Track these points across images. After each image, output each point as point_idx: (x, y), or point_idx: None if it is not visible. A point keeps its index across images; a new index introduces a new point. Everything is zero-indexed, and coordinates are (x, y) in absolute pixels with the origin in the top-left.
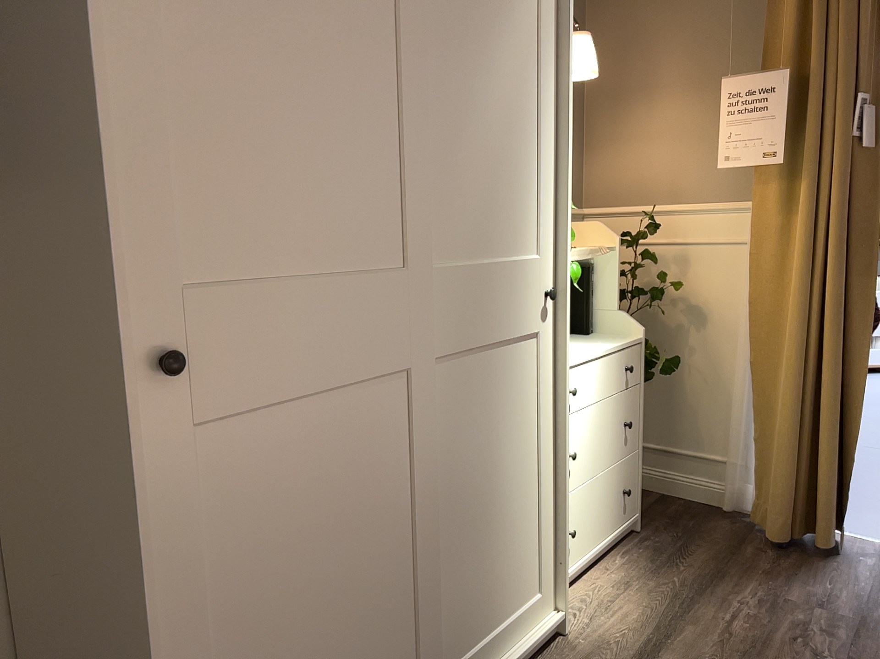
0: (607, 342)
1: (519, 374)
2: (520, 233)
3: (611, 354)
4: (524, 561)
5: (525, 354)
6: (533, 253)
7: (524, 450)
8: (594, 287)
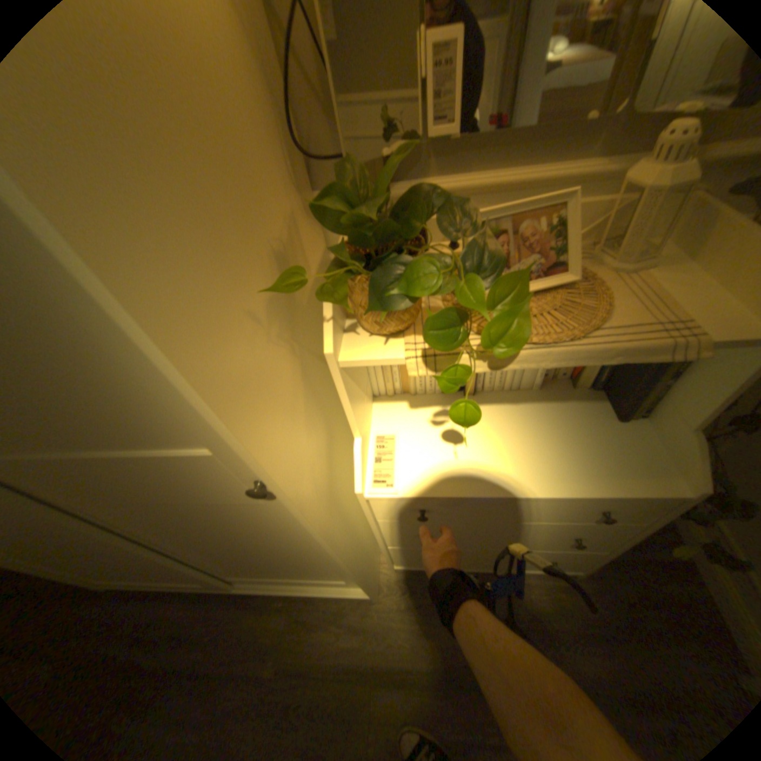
0: (587, 472)
1: (238, 519)
2: (127, 429)
3: (550, 501)
4: (312, 574)
5: (239, 511)
6: (187, 449)
7: (281, 547)
8: (681, 368)
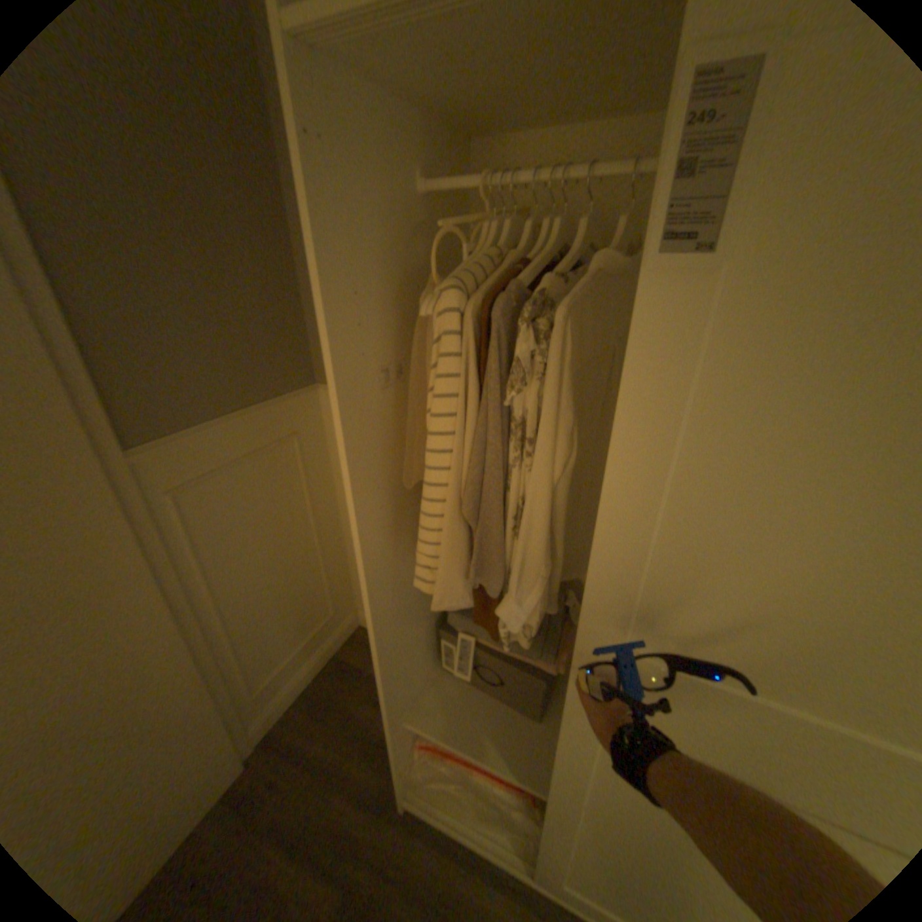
0: None
1: None
2: None
3: None
4: None
5: None
6: None
7: None
8: None
